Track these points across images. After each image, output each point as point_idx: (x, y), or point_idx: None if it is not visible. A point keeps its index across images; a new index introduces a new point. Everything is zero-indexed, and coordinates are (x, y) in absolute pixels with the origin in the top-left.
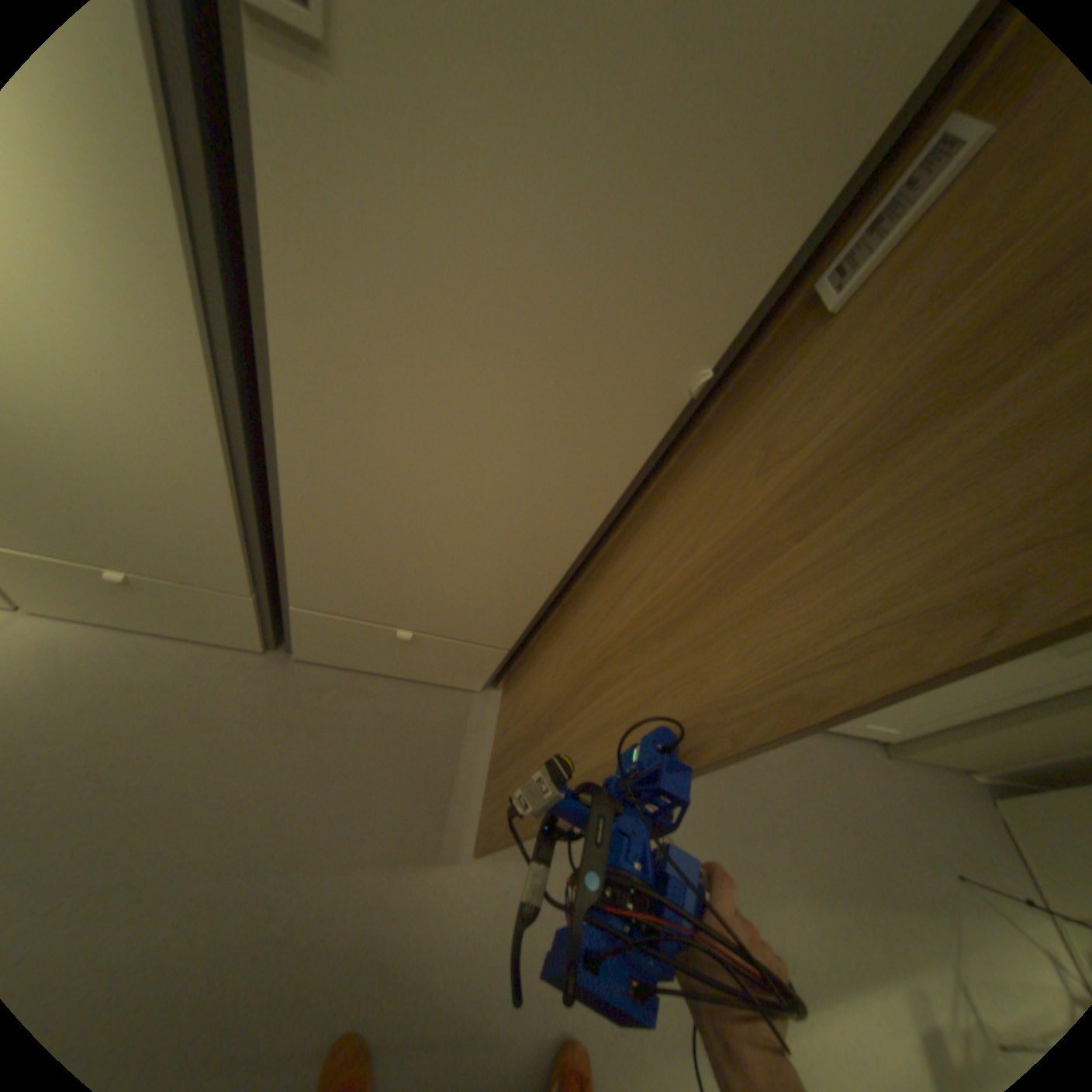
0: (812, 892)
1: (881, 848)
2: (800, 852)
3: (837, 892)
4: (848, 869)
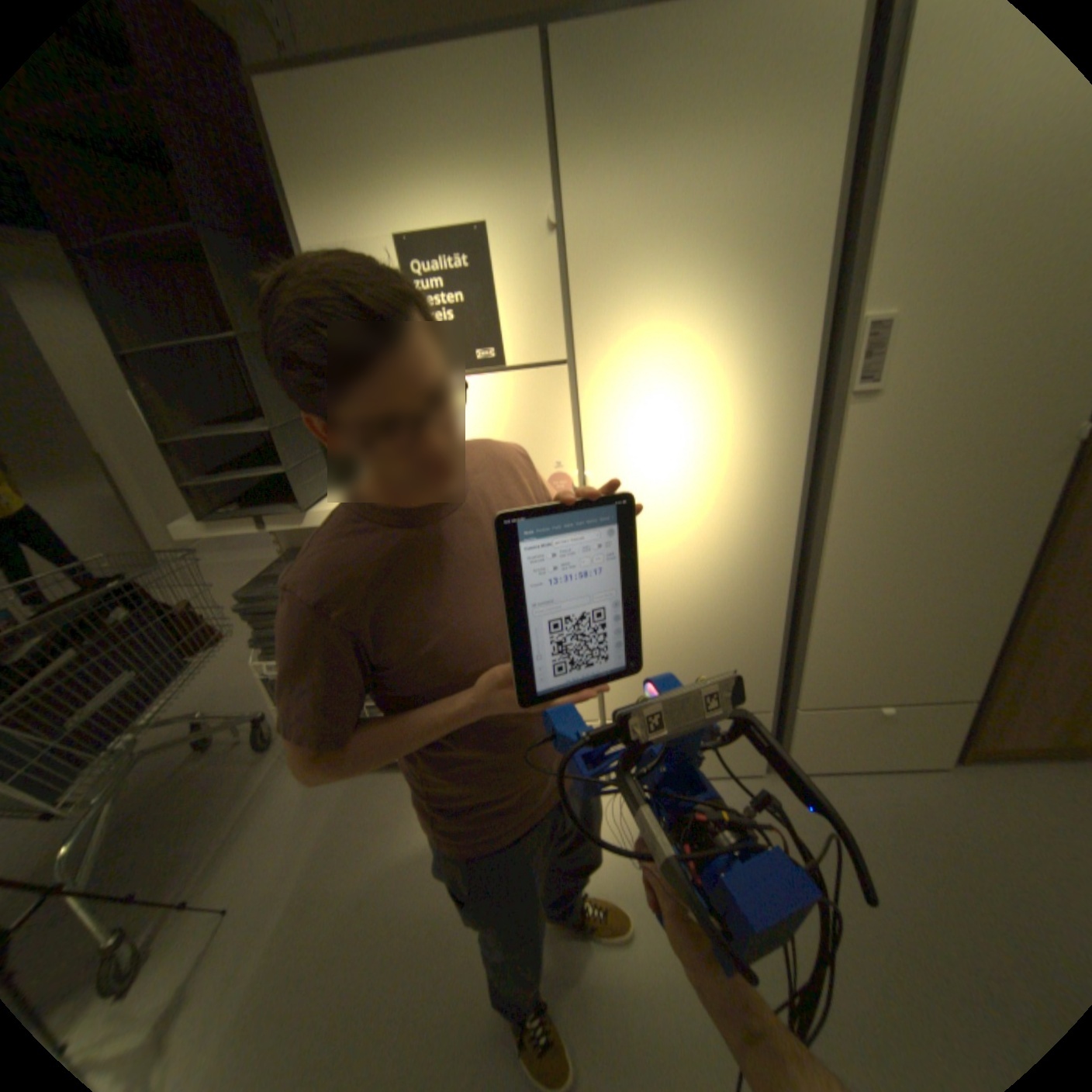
0: None
1: None
2: None
3: None
4: None
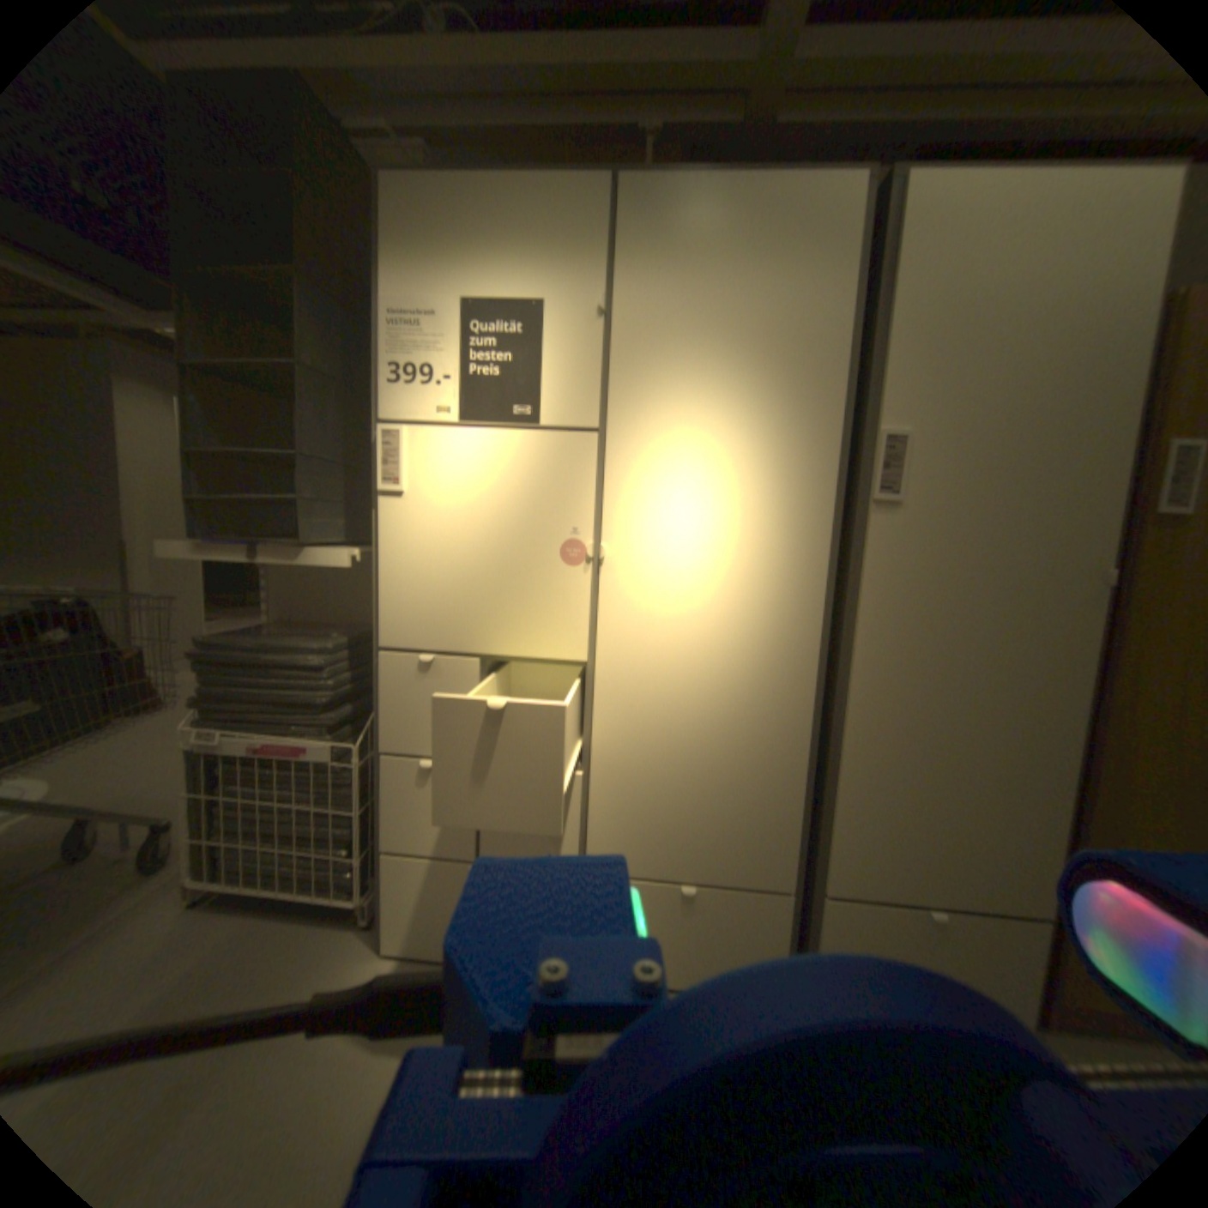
0: None
1: None
2: None
3: None
4: None
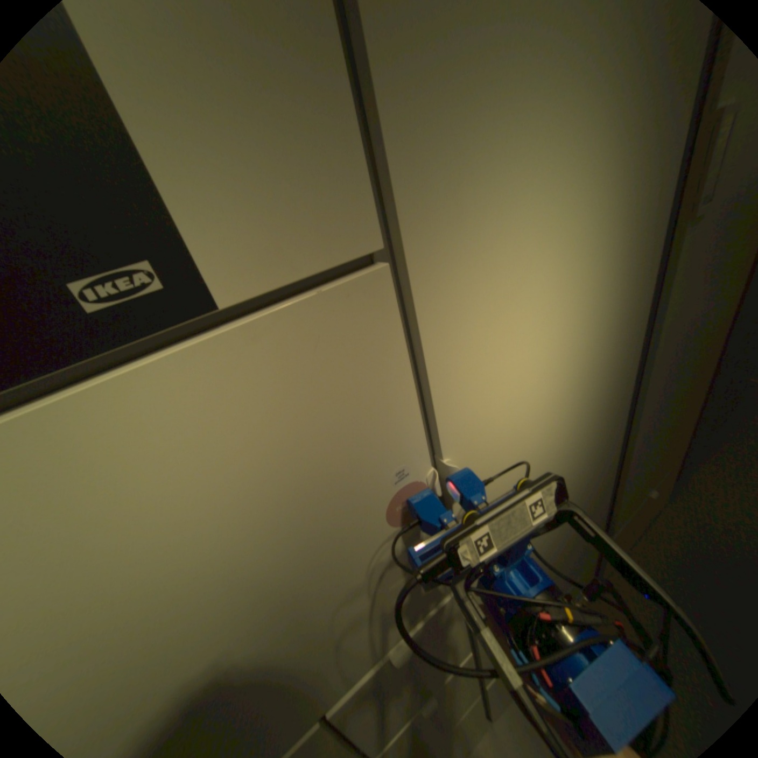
0: None
1: None
2: None
3: None
4: None
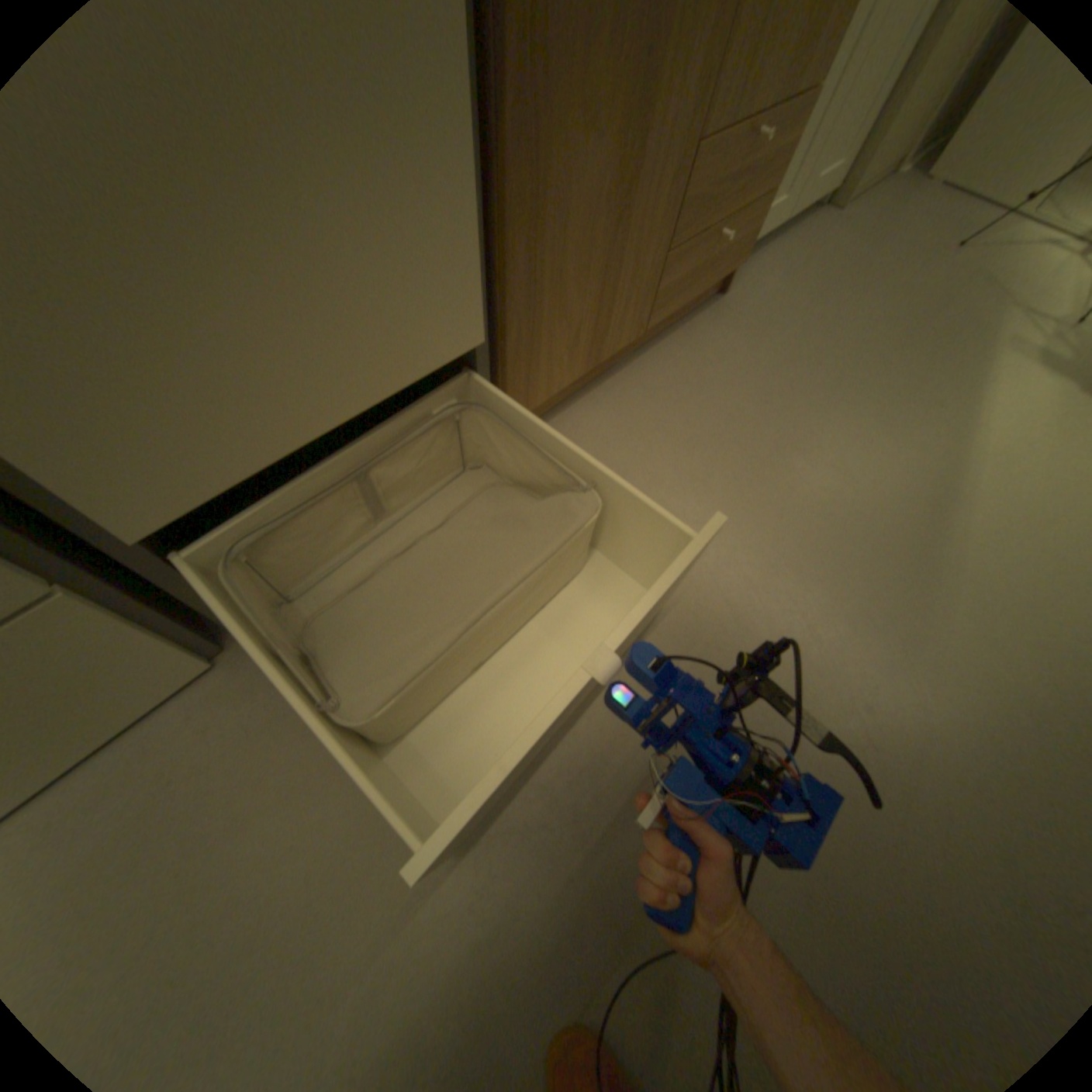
0: (894, 347)
1: (899, 275)
2: (860, 329)
3: (907, 331)
4: (897, 309)
